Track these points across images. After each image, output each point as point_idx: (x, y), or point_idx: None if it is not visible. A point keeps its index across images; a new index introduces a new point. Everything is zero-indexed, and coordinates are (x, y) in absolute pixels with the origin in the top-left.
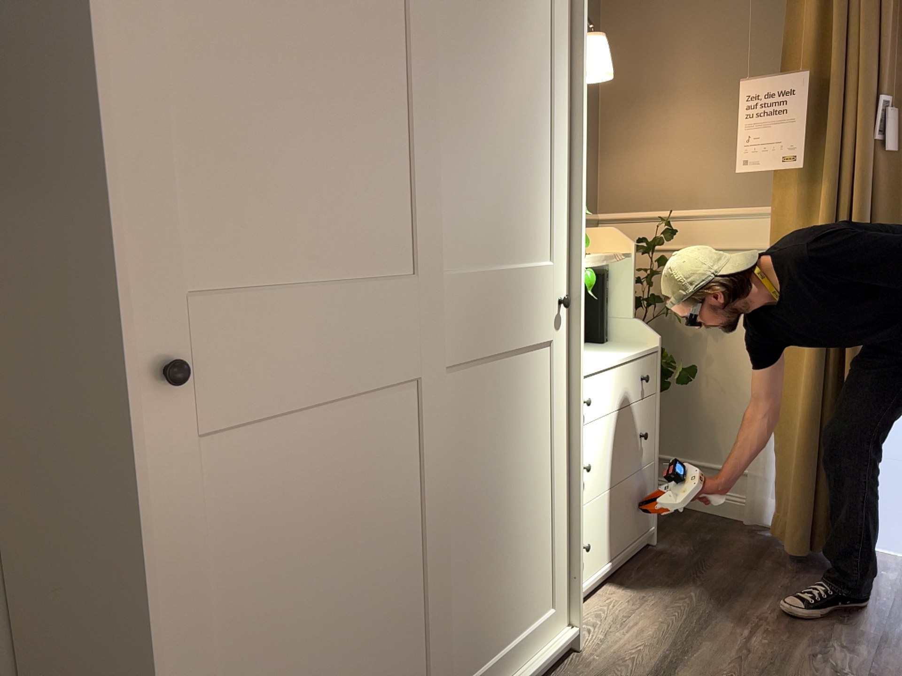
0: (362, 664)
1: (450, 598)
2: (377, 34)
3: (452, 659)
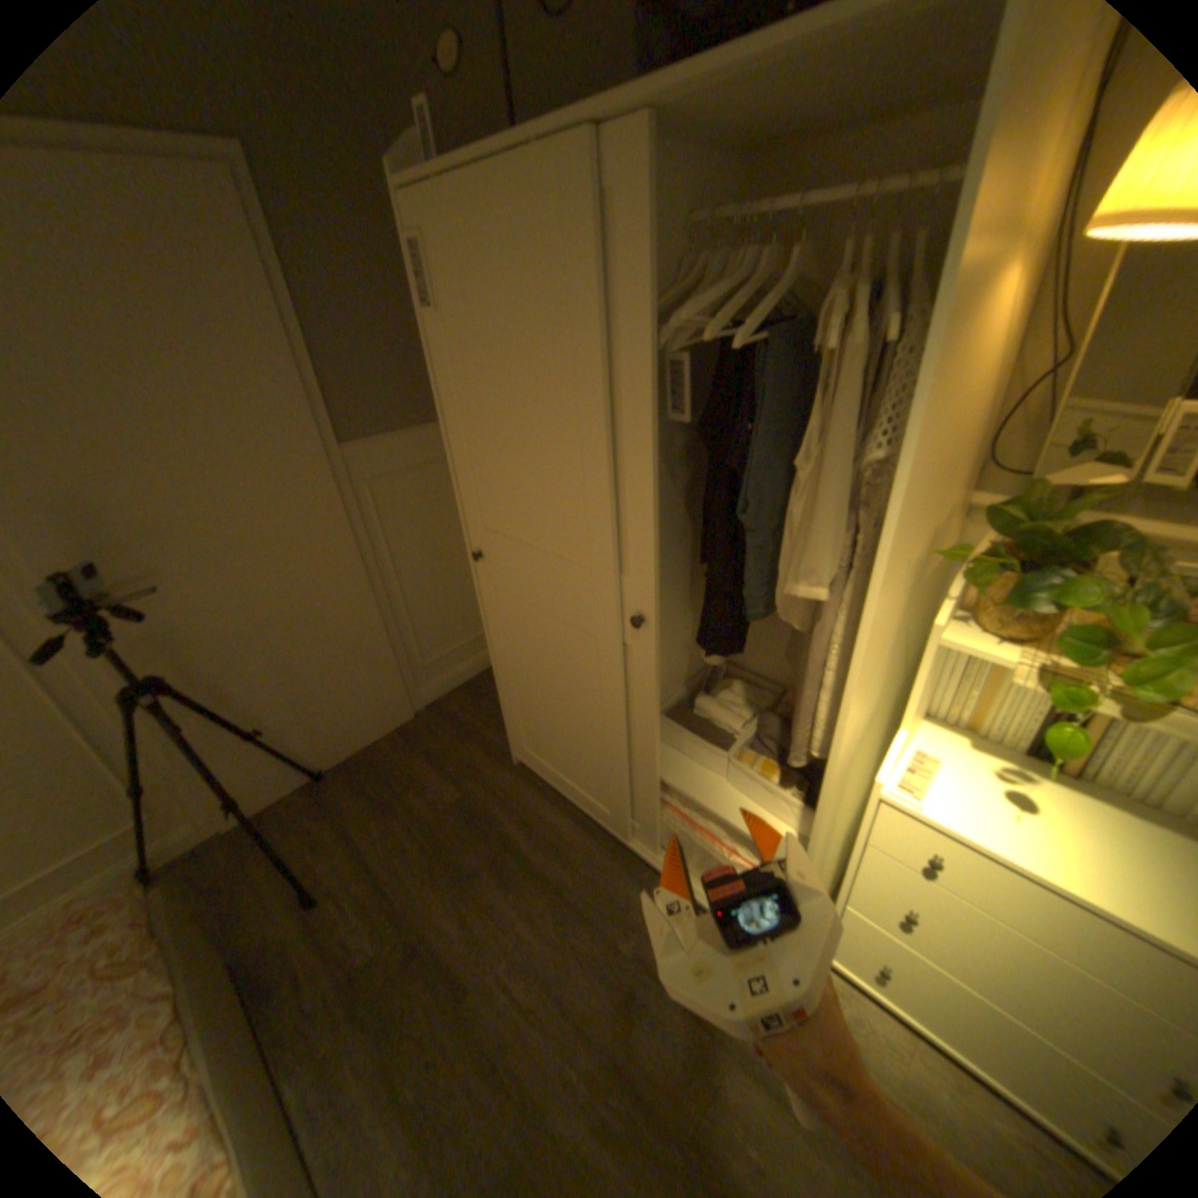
0: (562, 745)
1: (631, 789)
2: (538, 363)
3: (632, 820)
